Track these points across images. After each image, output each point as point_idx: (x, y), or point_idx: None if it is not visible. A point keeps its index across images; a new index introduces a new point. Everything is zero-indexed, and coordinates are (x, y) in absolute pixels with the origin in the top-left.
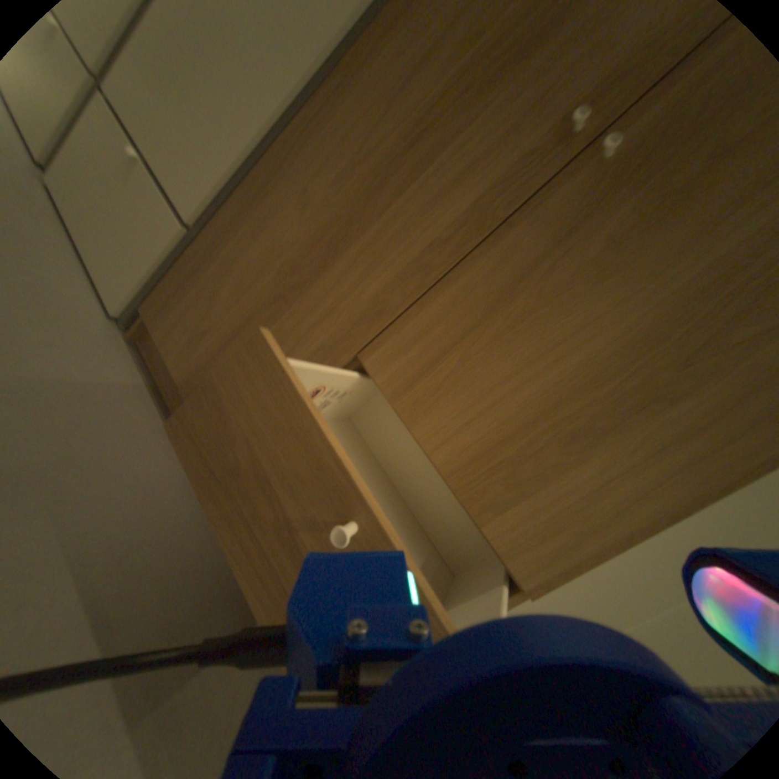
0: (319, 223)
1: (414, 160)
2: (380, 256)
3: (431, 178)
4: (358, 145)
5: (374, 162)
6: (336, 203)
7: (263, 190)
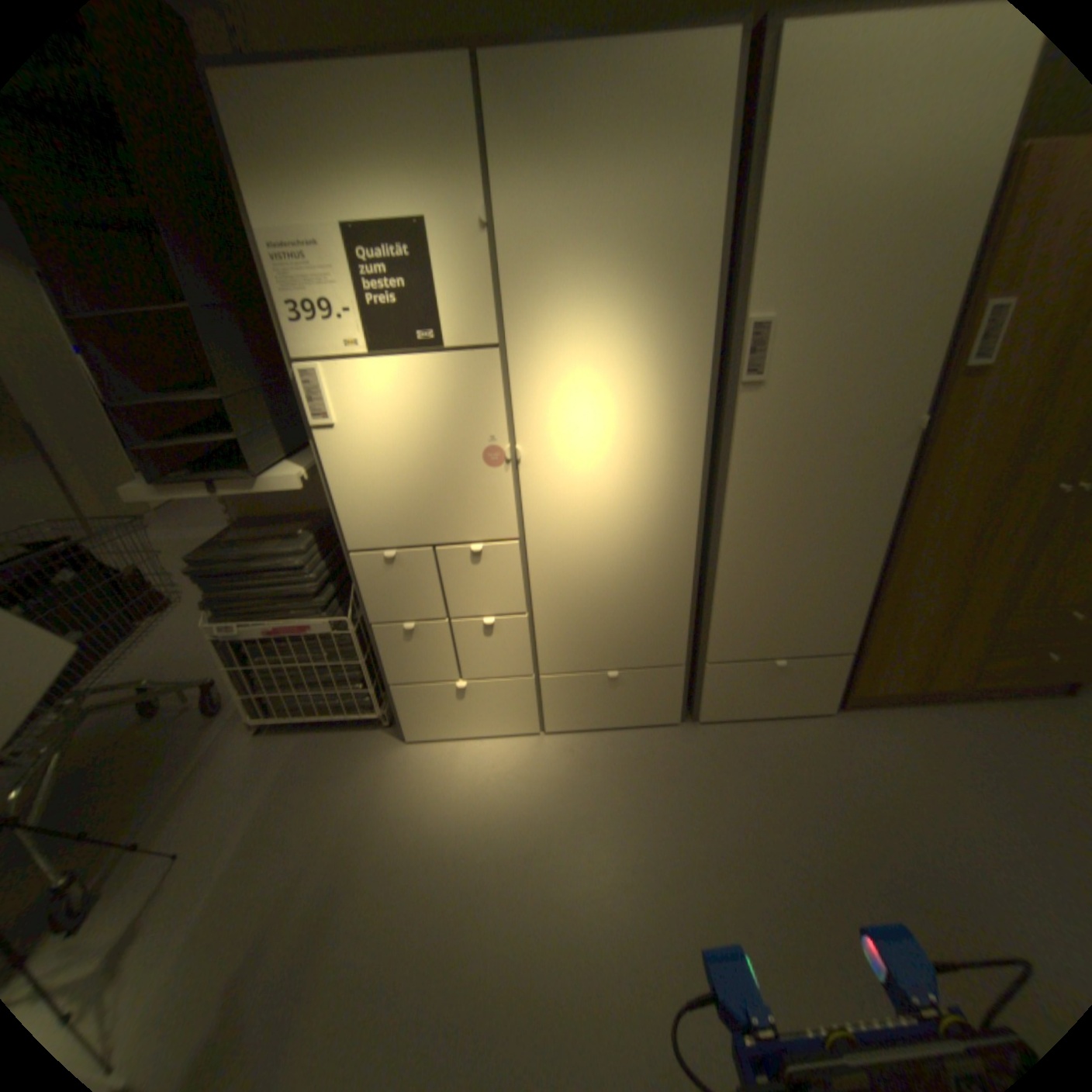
0: (948, 591)
1: (985, 541)
2: (995, 577)
3: (1000, 540)
4: (946, 556)
5: (962, 555)
6: (953, 580)
7: (898, 606)
